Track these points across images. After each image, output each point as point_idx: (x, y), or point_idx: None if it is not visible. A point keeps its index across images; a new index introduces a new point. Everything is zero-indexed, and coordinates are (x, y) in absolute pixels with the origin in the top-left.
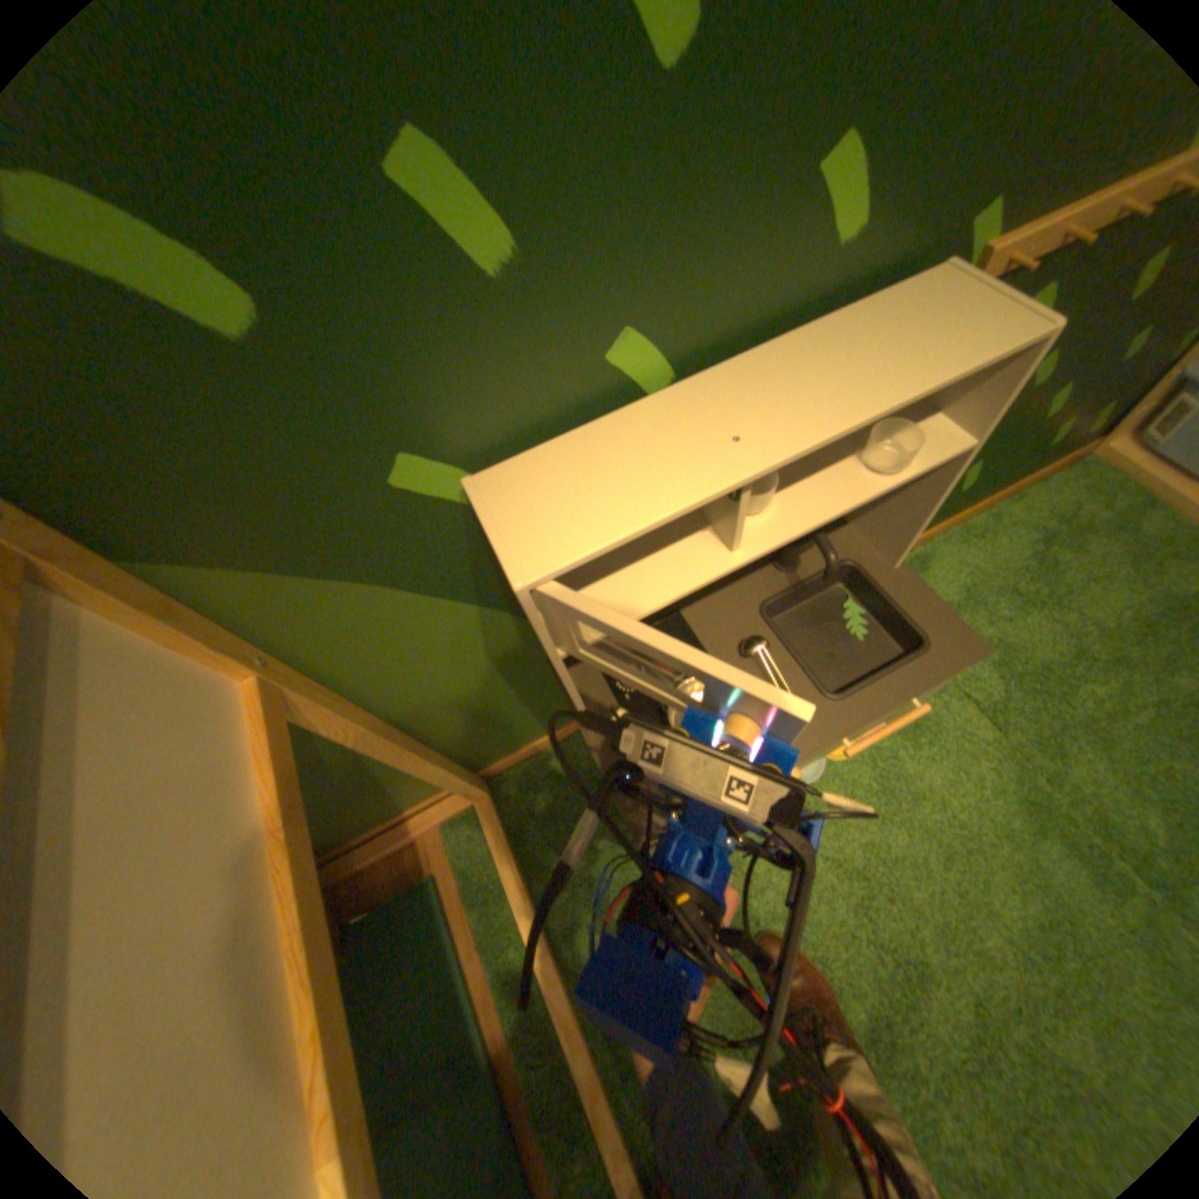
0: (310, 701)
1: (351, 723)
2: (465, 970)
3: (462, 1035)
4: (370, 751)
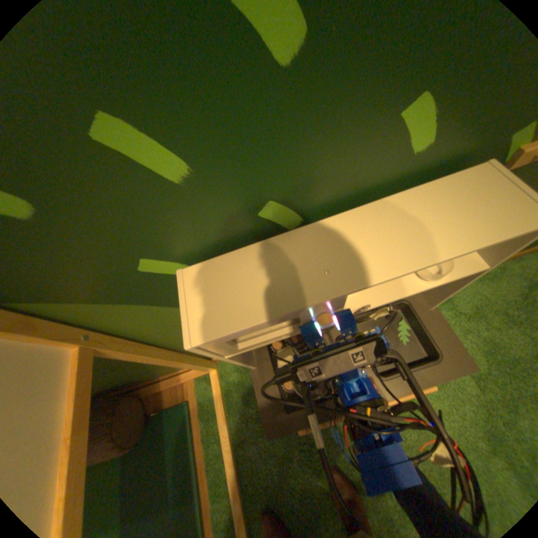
0: (113, 350)
1: (138, 355)
2: (195, 448)
3: (189, 479)
4: (151, 362)
